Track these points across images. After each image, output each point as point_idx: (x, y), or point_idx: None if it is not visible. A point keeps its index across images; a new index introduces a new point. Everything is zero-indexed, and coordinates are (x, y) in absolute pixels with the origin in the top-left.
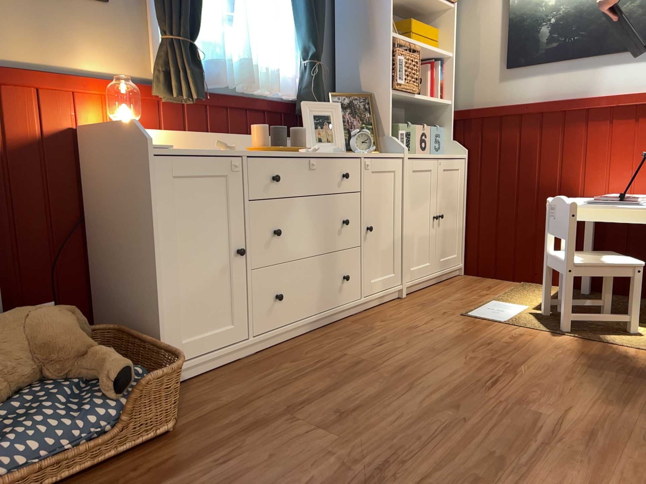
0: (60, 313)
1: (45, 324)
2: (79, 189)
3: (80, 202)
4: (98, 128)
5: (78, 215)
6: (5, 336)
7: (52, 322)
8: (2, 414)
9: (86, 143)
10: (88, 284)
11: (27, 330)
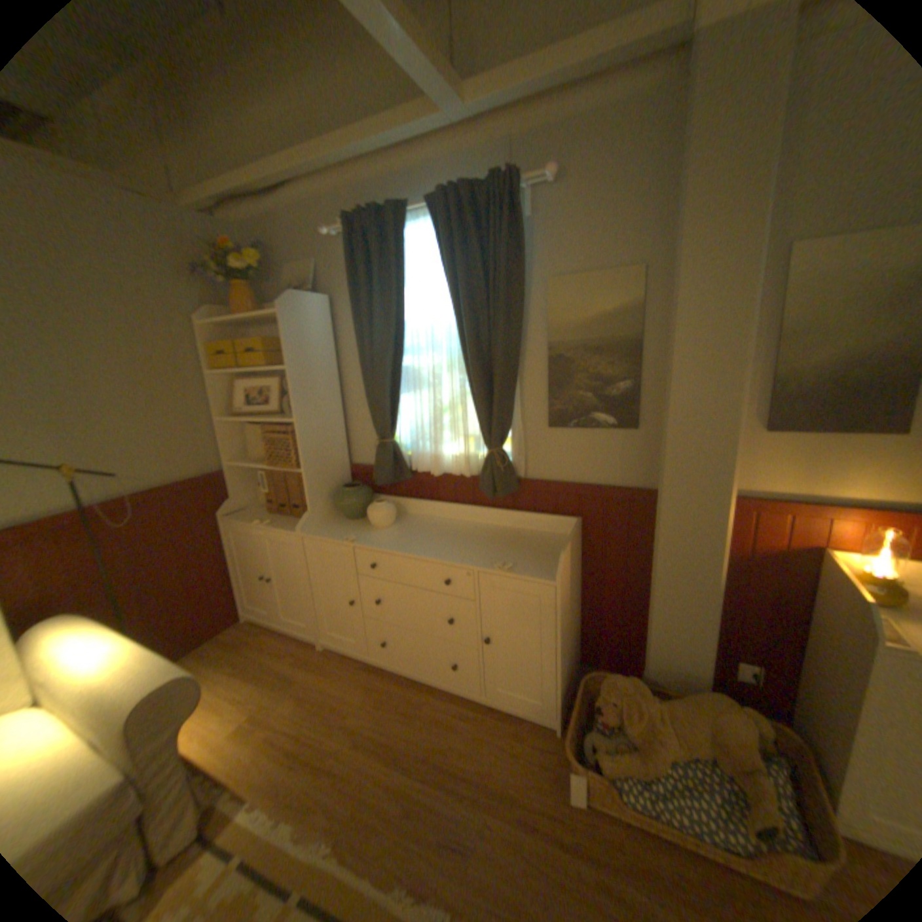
0: (747, 725)
1: (731, 730)
2: (814, 595)
3: (812, 605)
4: (843, 571)
5: (807, 615)
6: (701, 721)
7: (737, 731)
8: (683, 772)
9: (830, 569)
10: (800, 670)
11: (716, 726)
